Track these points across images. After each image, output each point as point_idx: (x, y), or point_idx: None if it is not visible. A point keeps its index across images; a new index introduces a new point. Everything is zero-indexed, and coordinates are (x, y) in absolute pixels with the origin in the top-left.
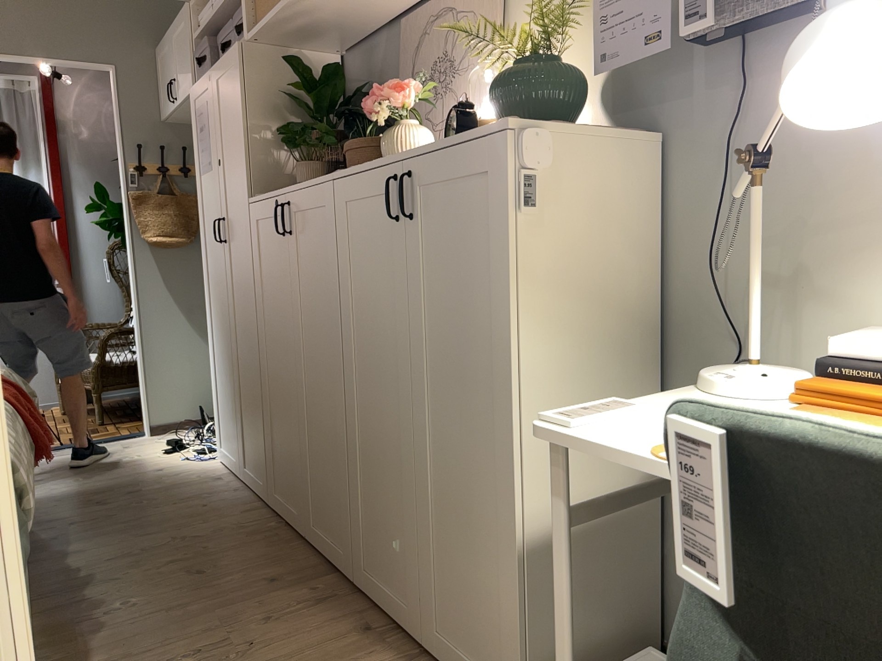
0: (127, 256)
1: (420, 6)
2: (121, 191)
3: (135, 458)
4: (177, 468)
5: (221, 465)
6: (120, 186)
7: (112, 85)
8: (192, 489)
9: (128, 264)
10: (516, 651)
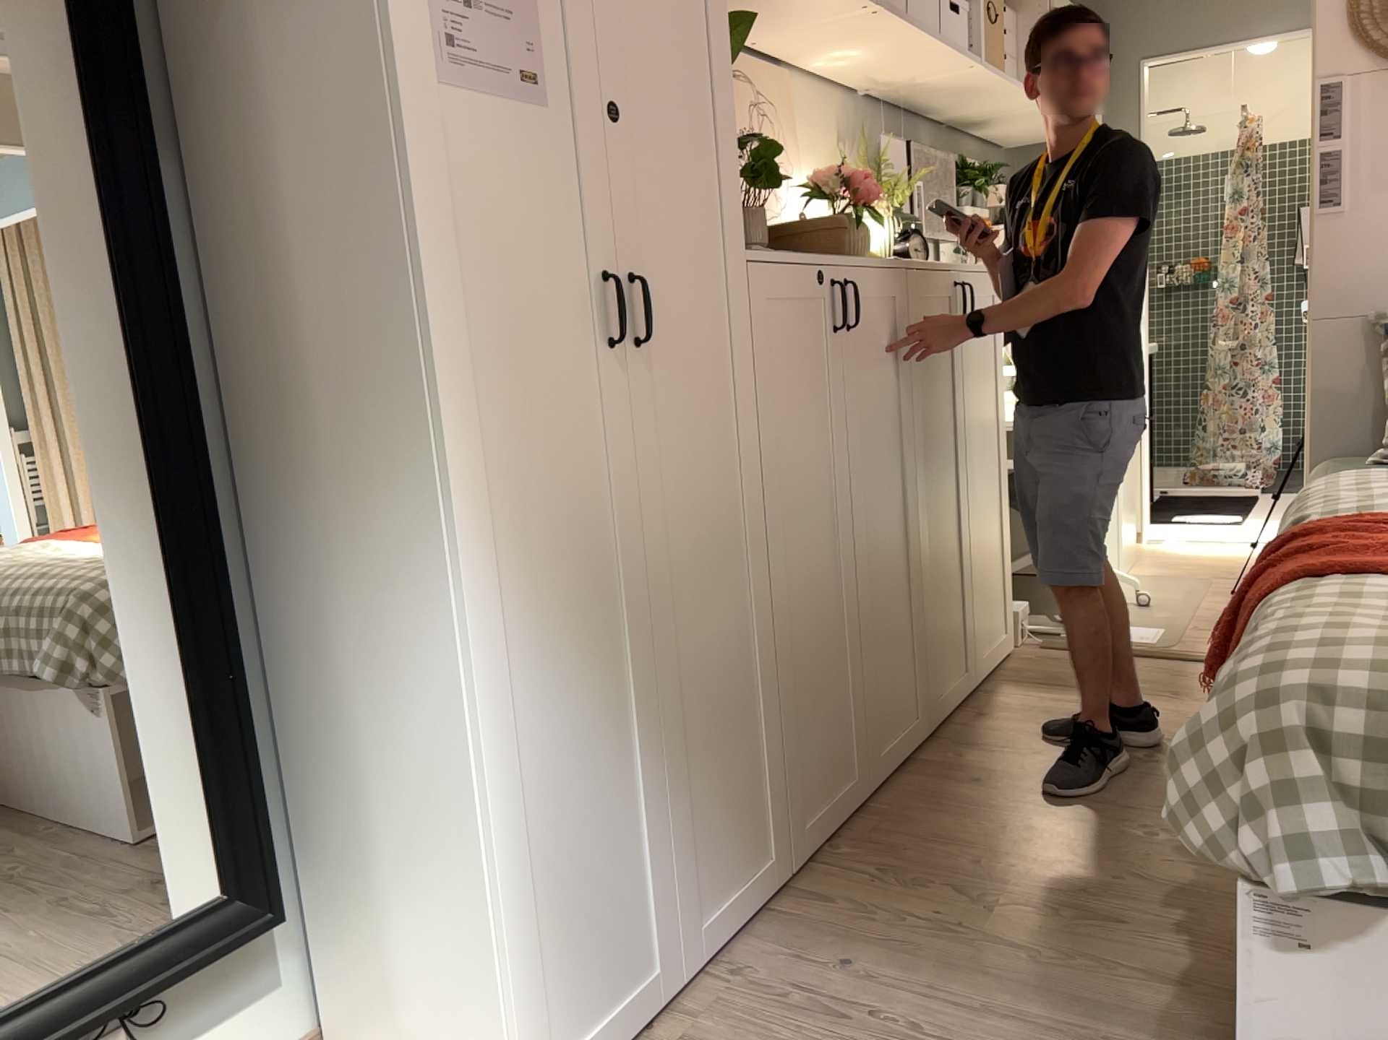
0: None
1: None
2: None
3: None
4: None
5: None
6: None
7: None
8: None
9: None
10: (1011, 592)
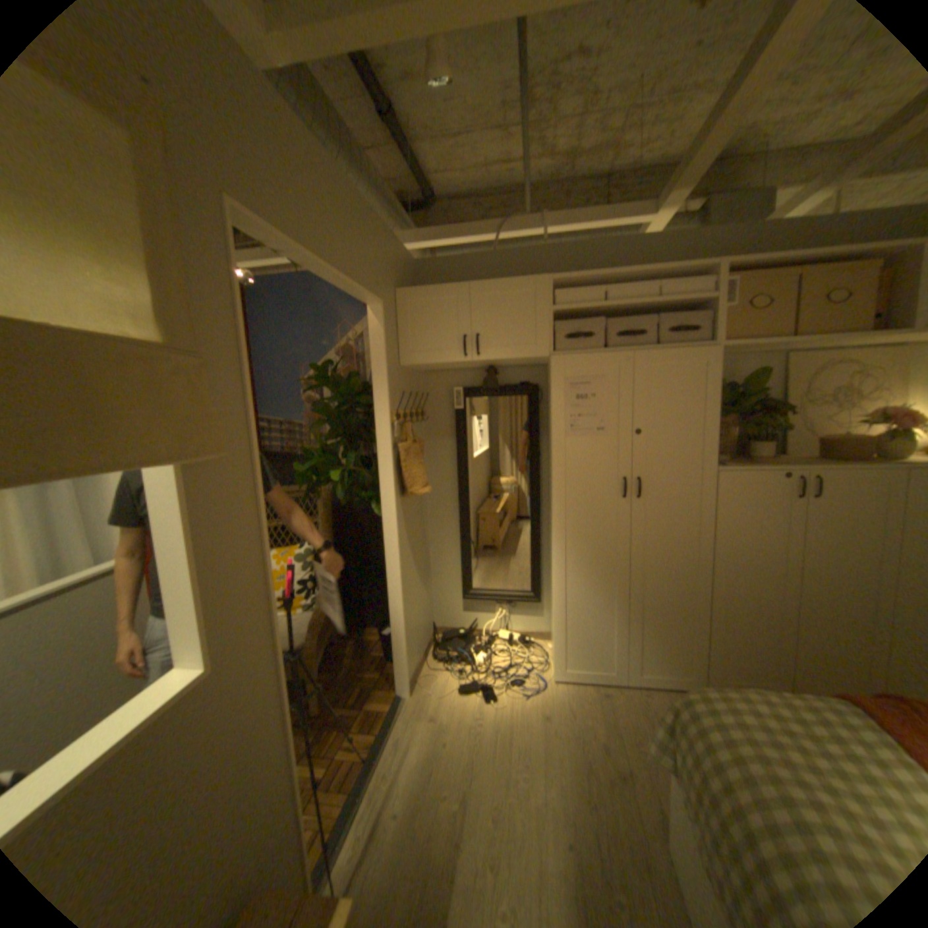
0: (385, 514)
1: (812, 351)
2: (377, 443)
3: (488, 725)
4: (553, 709)
5: (572, 686)
6: (379, 437)
7: (376, 323)
8: (626, 717)
9: (385, 524)
10: None
